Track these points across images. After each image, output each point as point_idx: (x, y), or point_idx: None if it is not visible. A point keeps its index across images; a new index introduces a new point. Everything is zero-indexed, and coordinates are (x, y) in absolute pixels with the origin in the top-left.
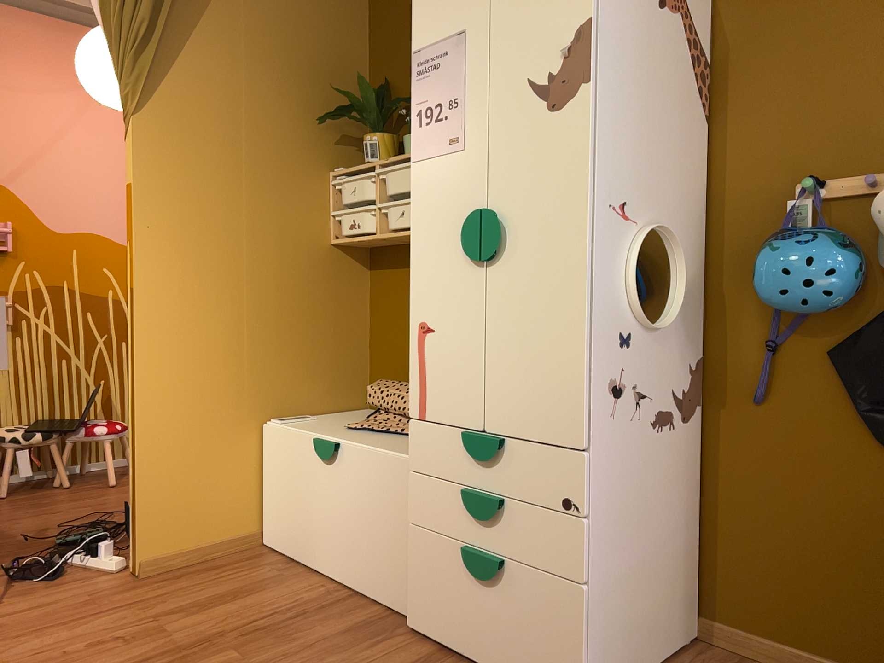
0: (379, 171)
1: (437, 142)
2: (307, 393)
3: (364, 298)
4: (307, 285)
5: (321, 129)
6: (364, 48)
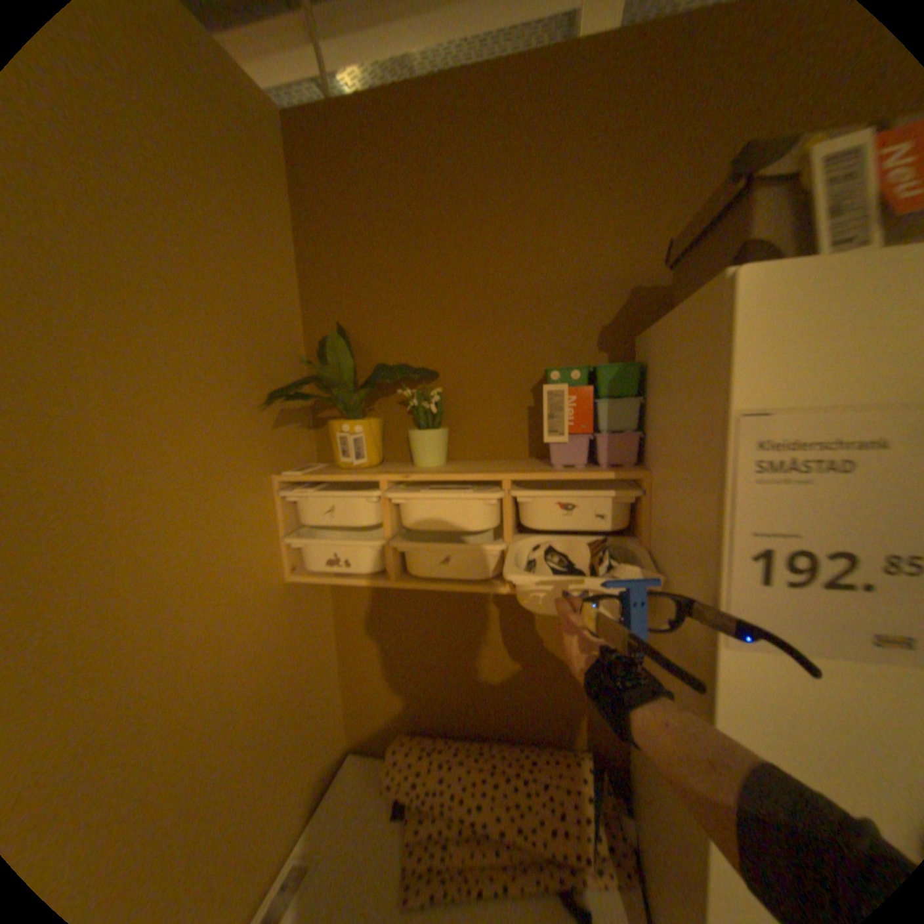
0: (394, 493)
1: (824, 627)
2: (287, 814)
3: (330, 621)
4: (267, 664)
5: (255, 410)
6: (291, 269)
